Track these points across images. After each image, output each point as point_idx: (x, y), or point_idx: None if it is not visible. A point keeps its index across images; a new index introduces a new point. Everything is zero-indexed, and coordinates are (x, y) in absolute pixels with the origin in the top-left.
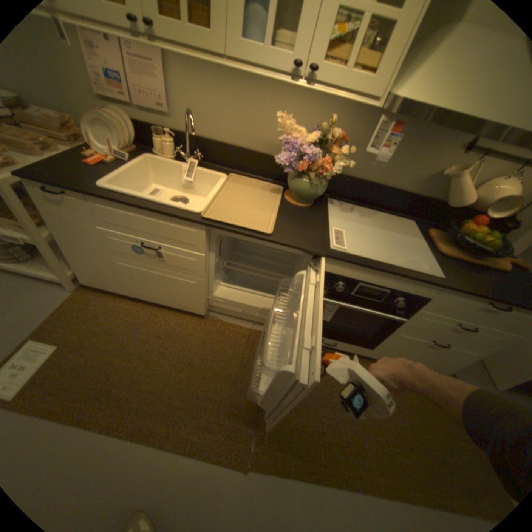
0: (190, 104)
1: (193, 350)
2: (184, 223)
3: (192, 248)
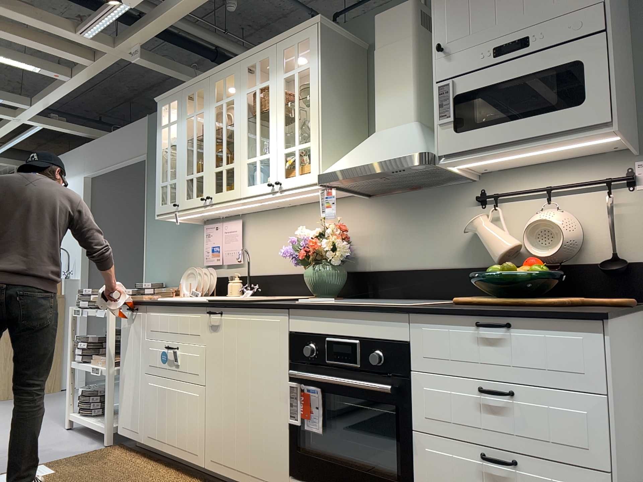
0: (256, 252)
1: None
2: (193, 310)
3: (197, 339)
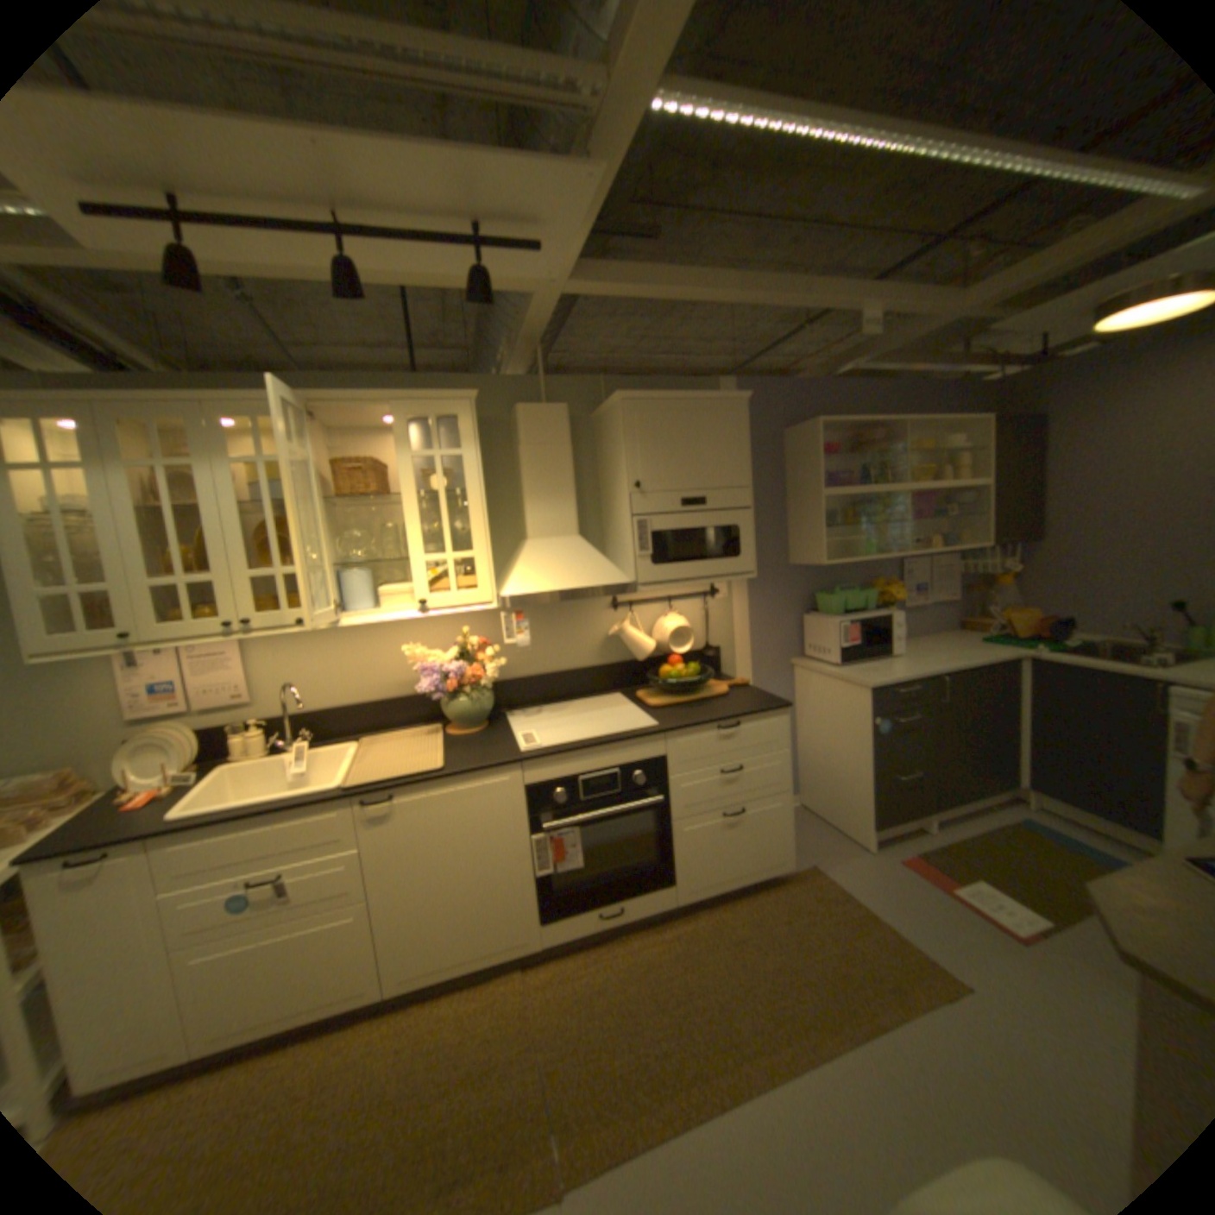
0: (285, 680)
1: (380, 1077)
2: (319, 810)
3: (337, 847)
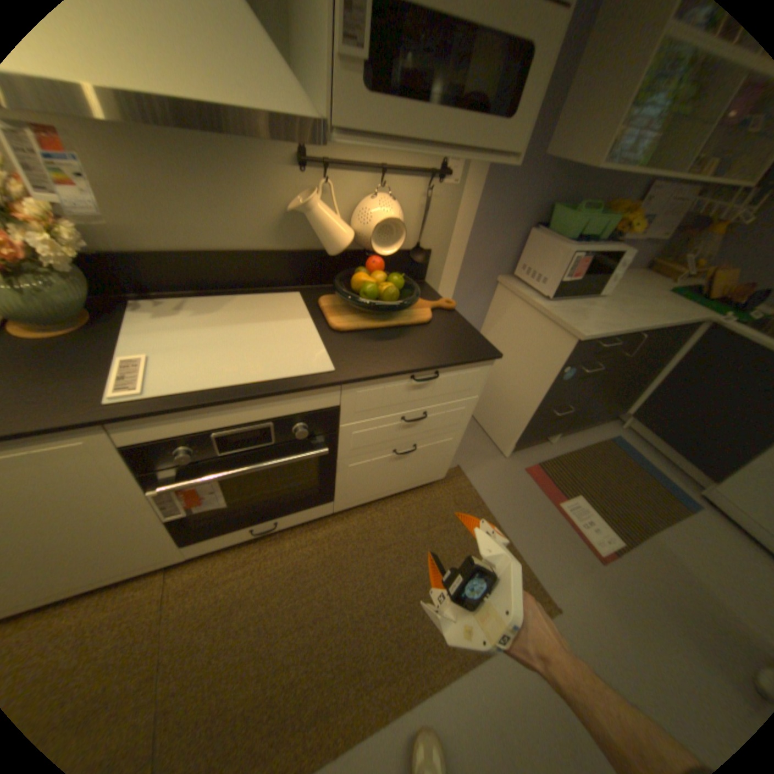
0: None
1: None
2: None
3: None
